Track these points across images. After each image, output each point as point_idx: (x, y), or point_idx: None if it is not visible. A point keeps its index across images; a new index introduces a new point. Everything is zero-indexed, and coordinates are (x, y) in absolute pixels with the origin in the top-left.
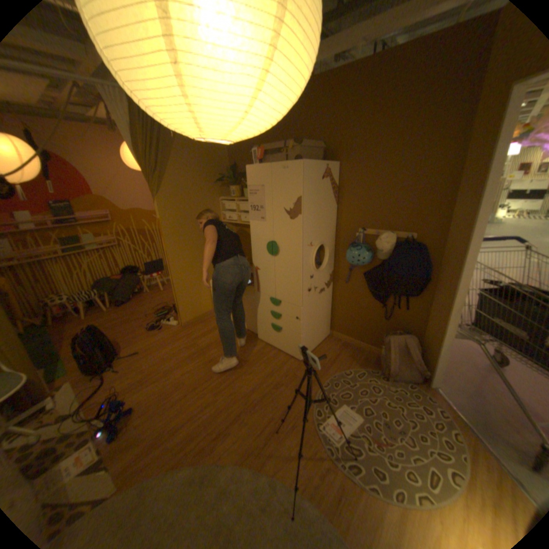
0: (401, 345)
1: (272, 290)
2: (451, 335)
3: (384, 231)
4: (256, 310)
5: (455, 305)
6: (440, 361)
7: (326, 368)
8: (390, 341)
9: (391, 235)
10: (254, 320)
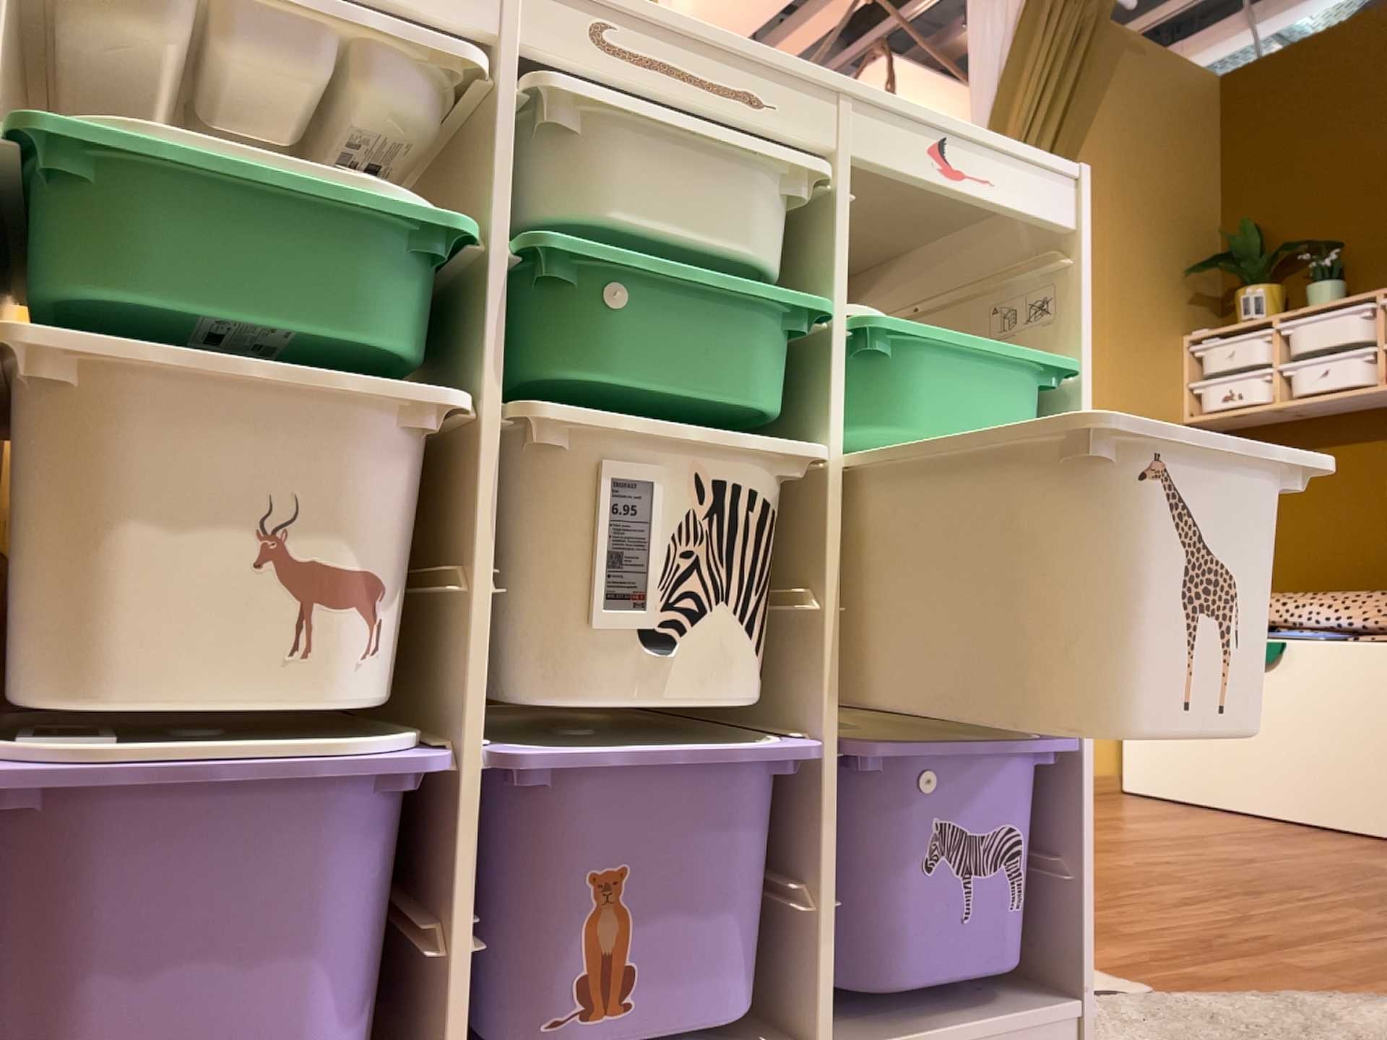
0: None
1: None
2: None
3: None
4: None
5: None
6: None
7: None
8: None
9: None
10: None
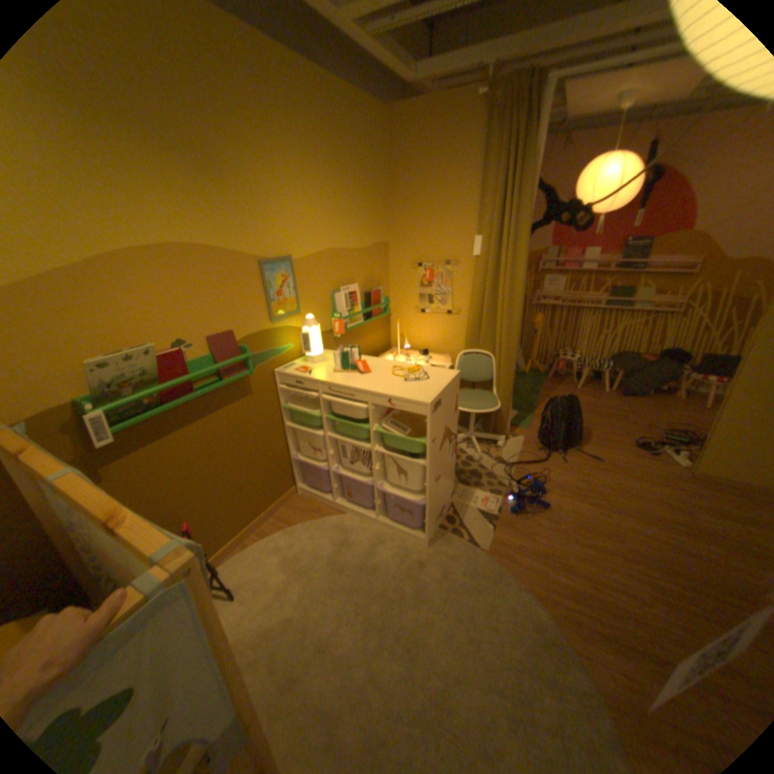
0: None
1: None
2: None
3: None
4: None
5: None
6: None
7: None
8: None
9: None
10: None
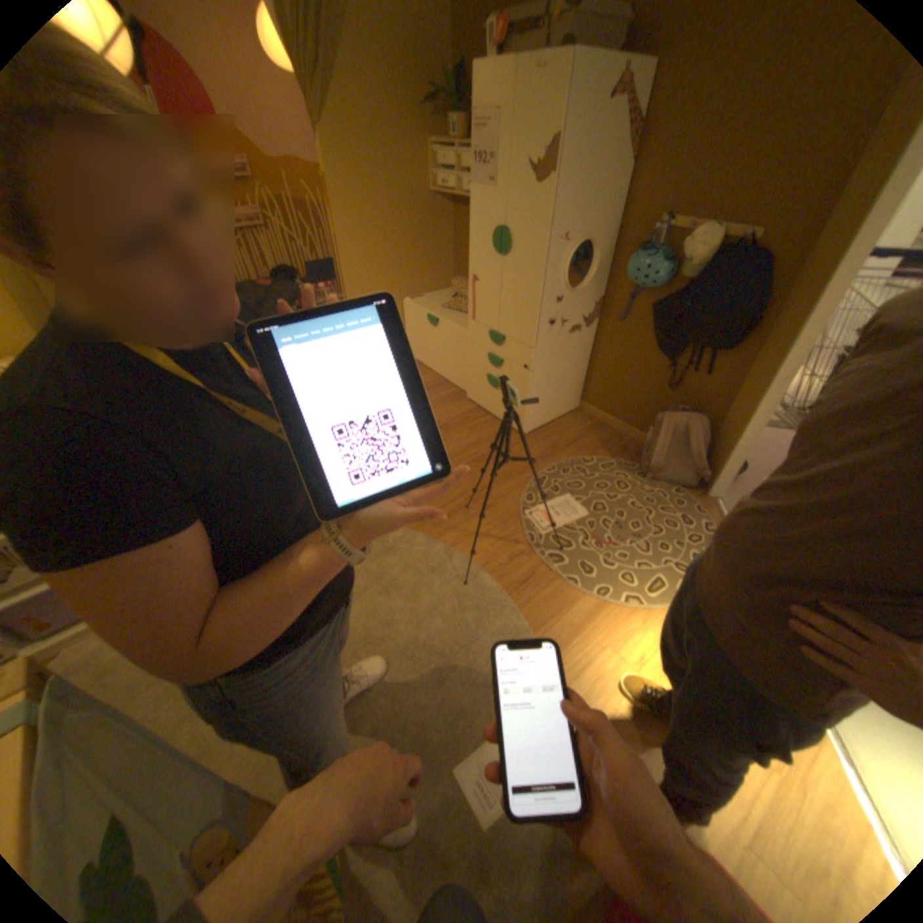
0: (678, 427)
1: (493, 318)
2: (762, 417)
3: (706, 222)
4: (467, 353)
5: (784, 366)
6: (732, 456)
7: (557, 450)
8: (662, 419)
9: (715, 230)
10: (464, 370)
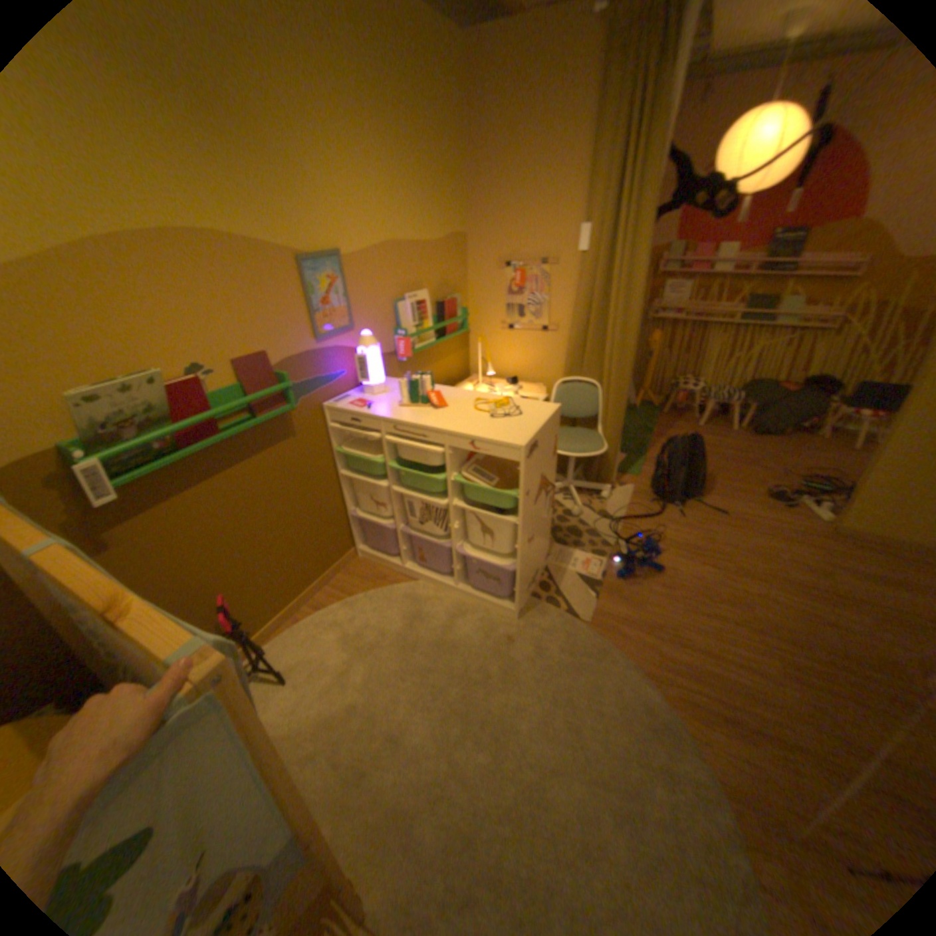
0: None
1: None
2: None
3: None
4: None
5: None
6: None
7: None
8: None
9: None
10: None
